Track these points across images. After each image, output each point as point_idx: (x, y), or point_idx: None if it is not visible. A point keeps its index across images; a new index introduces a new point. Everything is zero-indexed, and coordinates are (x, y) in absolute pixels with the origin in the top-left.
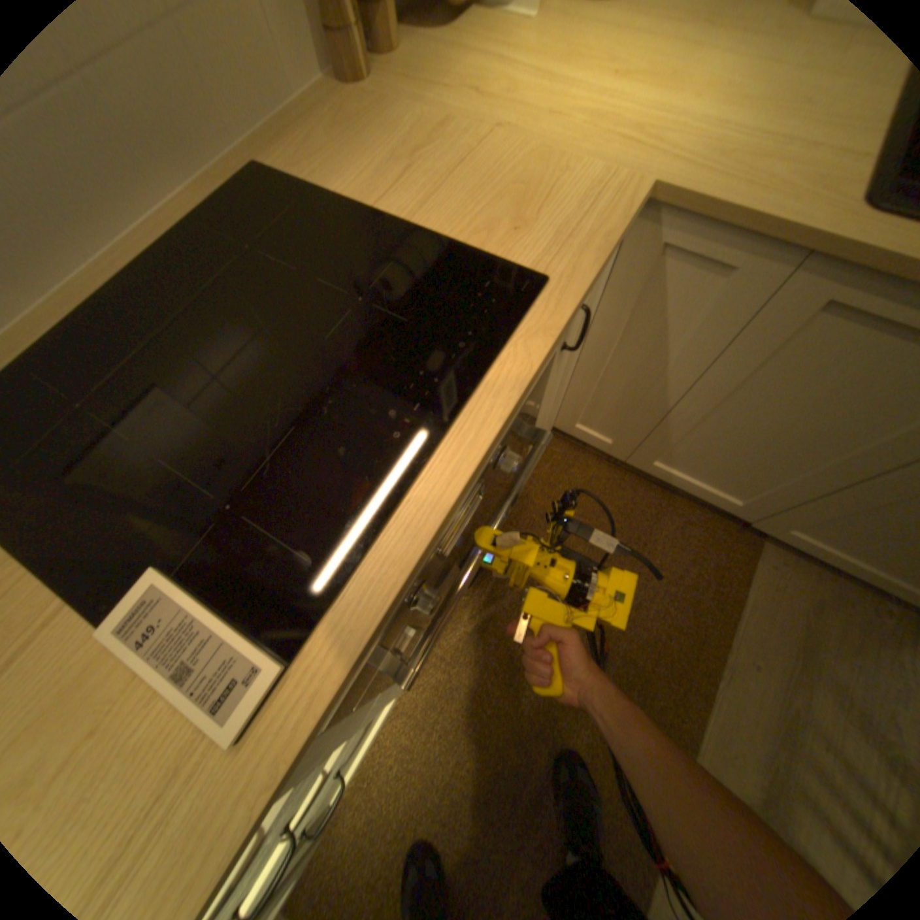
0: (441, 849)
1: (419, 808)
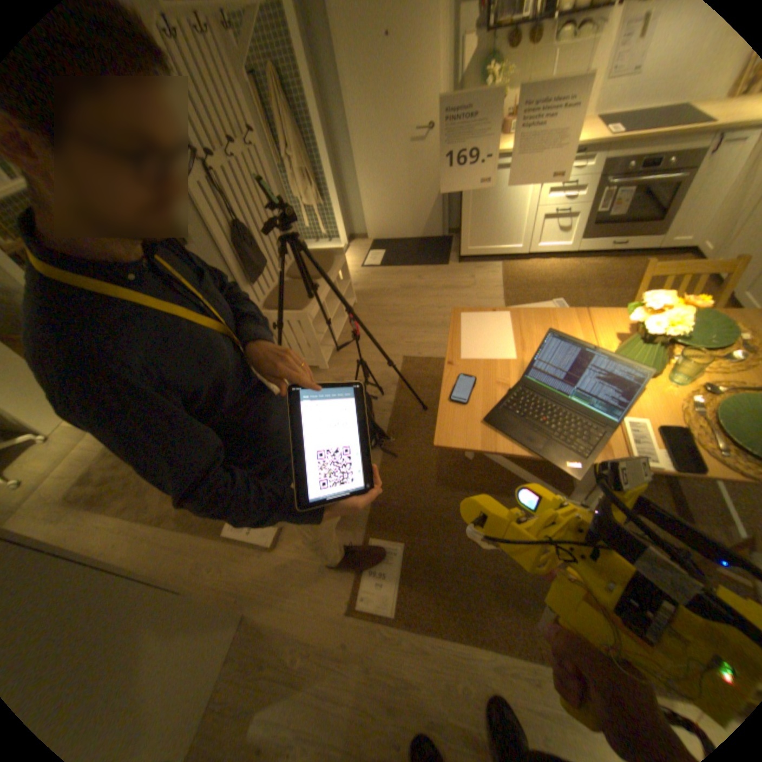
0: (542, 277)
1: (545, 271)
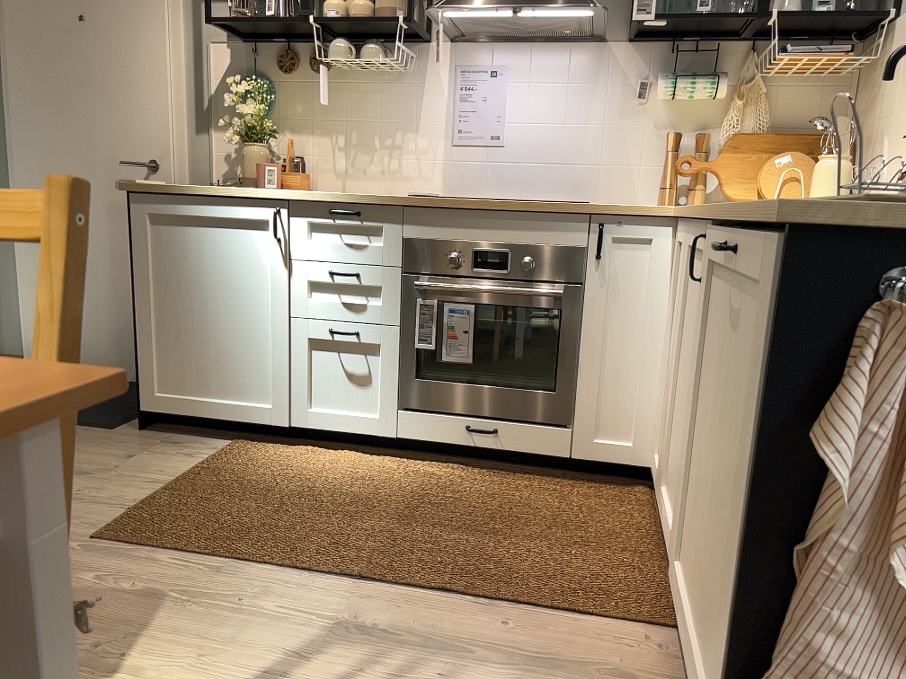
0: (279, 480)
1: (302, 471)
